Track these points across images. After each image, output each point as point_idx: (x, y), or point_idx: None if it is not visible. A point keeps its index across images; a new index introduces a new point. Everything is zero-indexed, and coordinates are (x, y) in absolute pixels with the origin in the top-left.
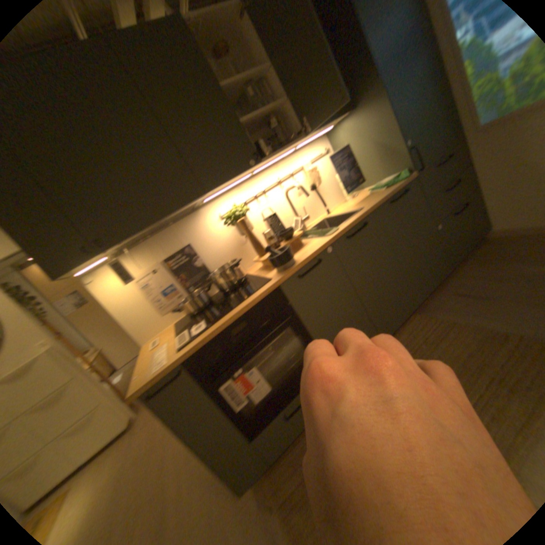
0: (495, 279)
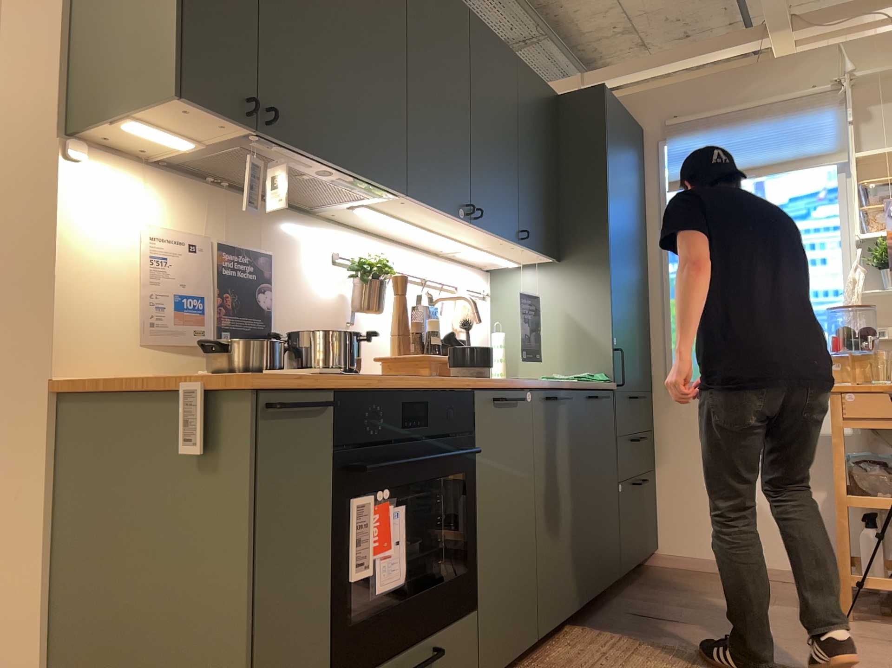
0: (681, 605)
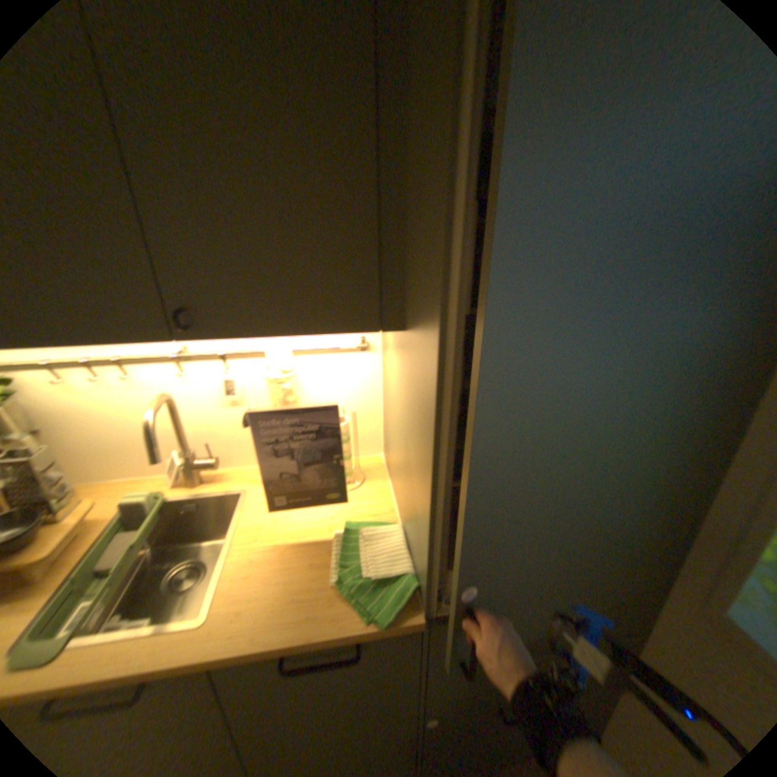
0: None
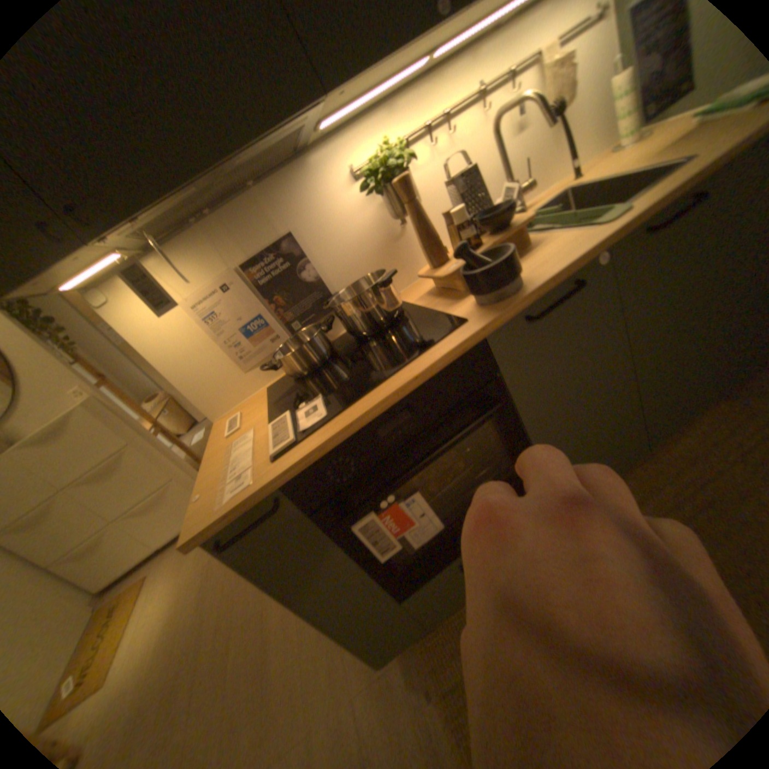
0: None
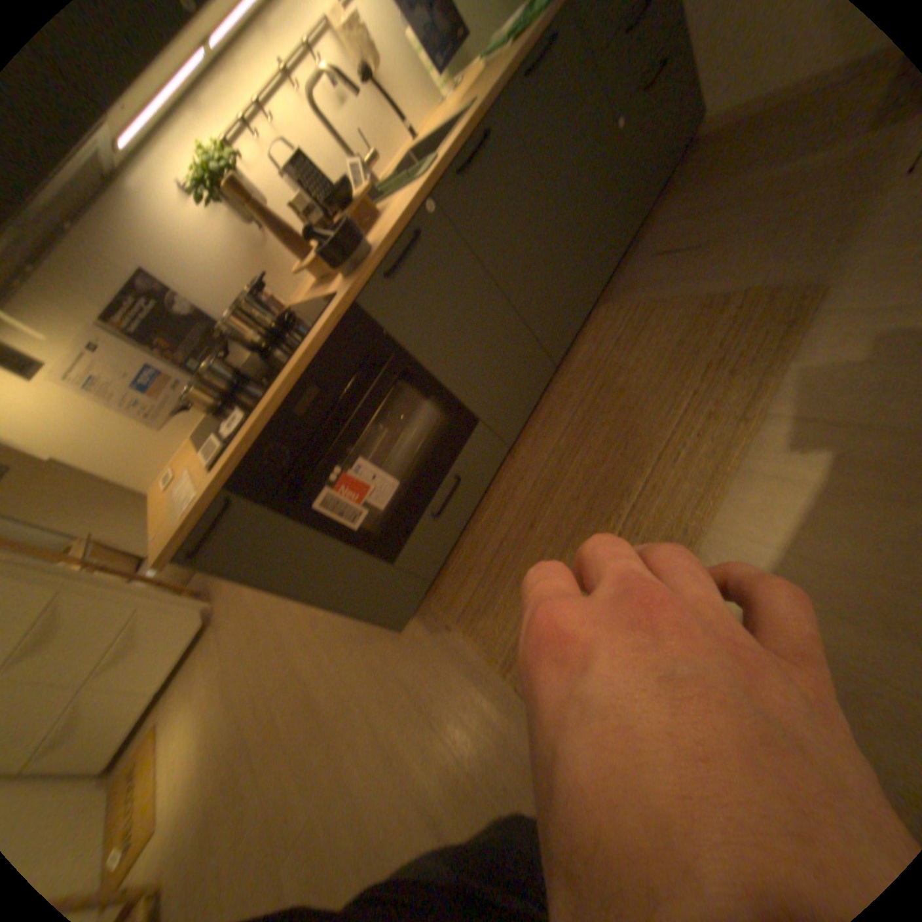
0: (711, 209)
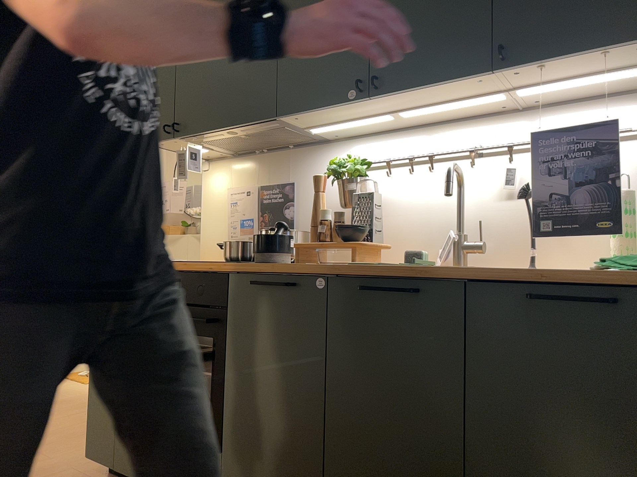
0: None
